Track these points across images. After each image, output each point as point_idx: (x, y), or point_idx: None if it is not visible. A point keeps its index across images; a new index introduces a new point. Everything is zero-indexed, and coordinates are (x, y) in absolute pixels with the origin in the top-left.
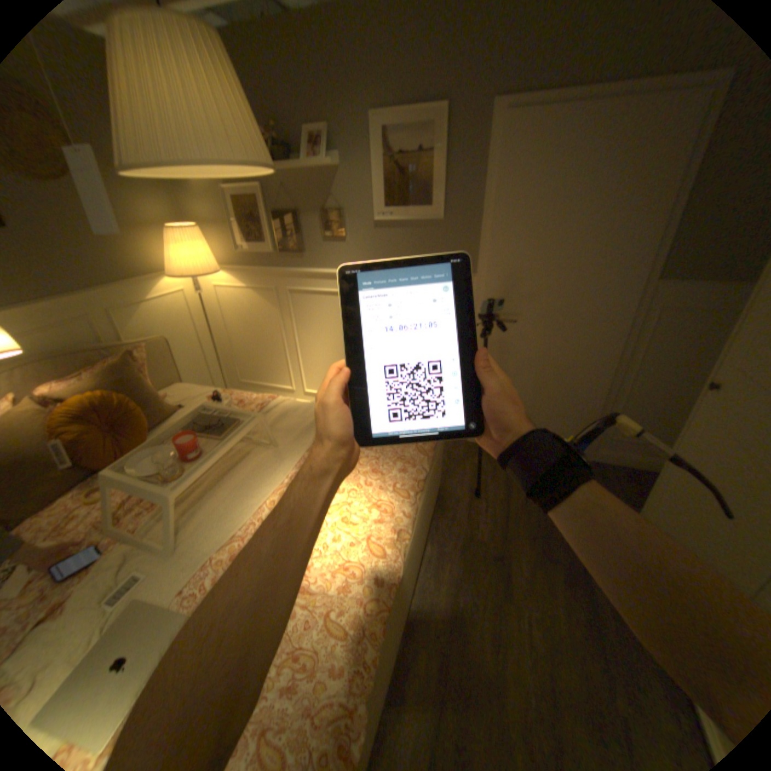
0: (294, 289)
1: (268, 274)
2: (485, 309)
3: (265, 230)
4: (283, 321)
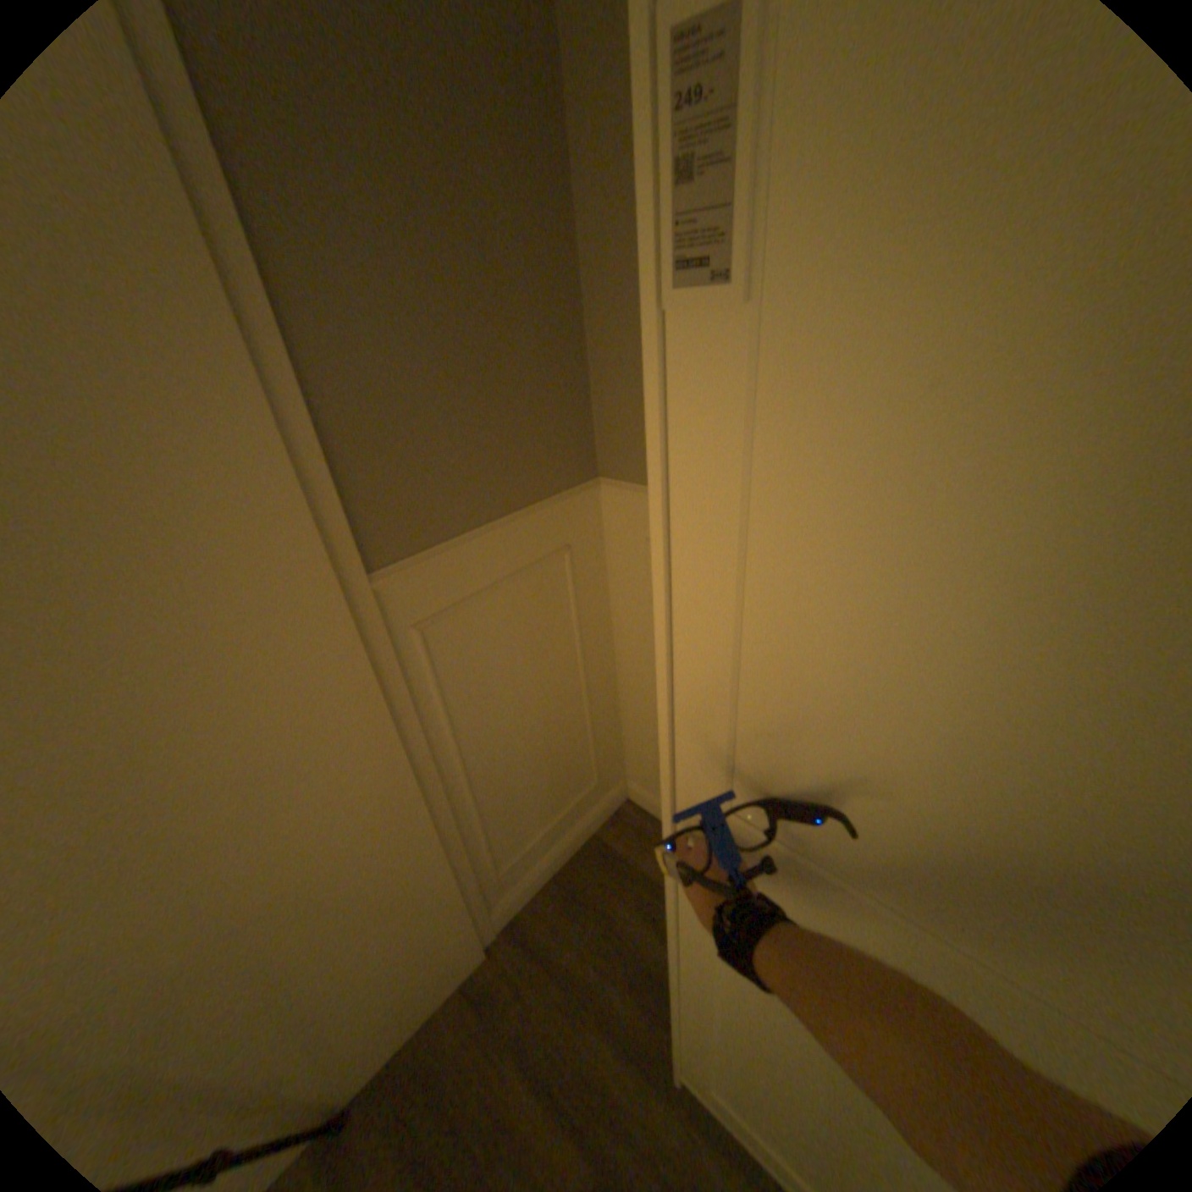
0: None
1: None
2: None
3: None
4: None
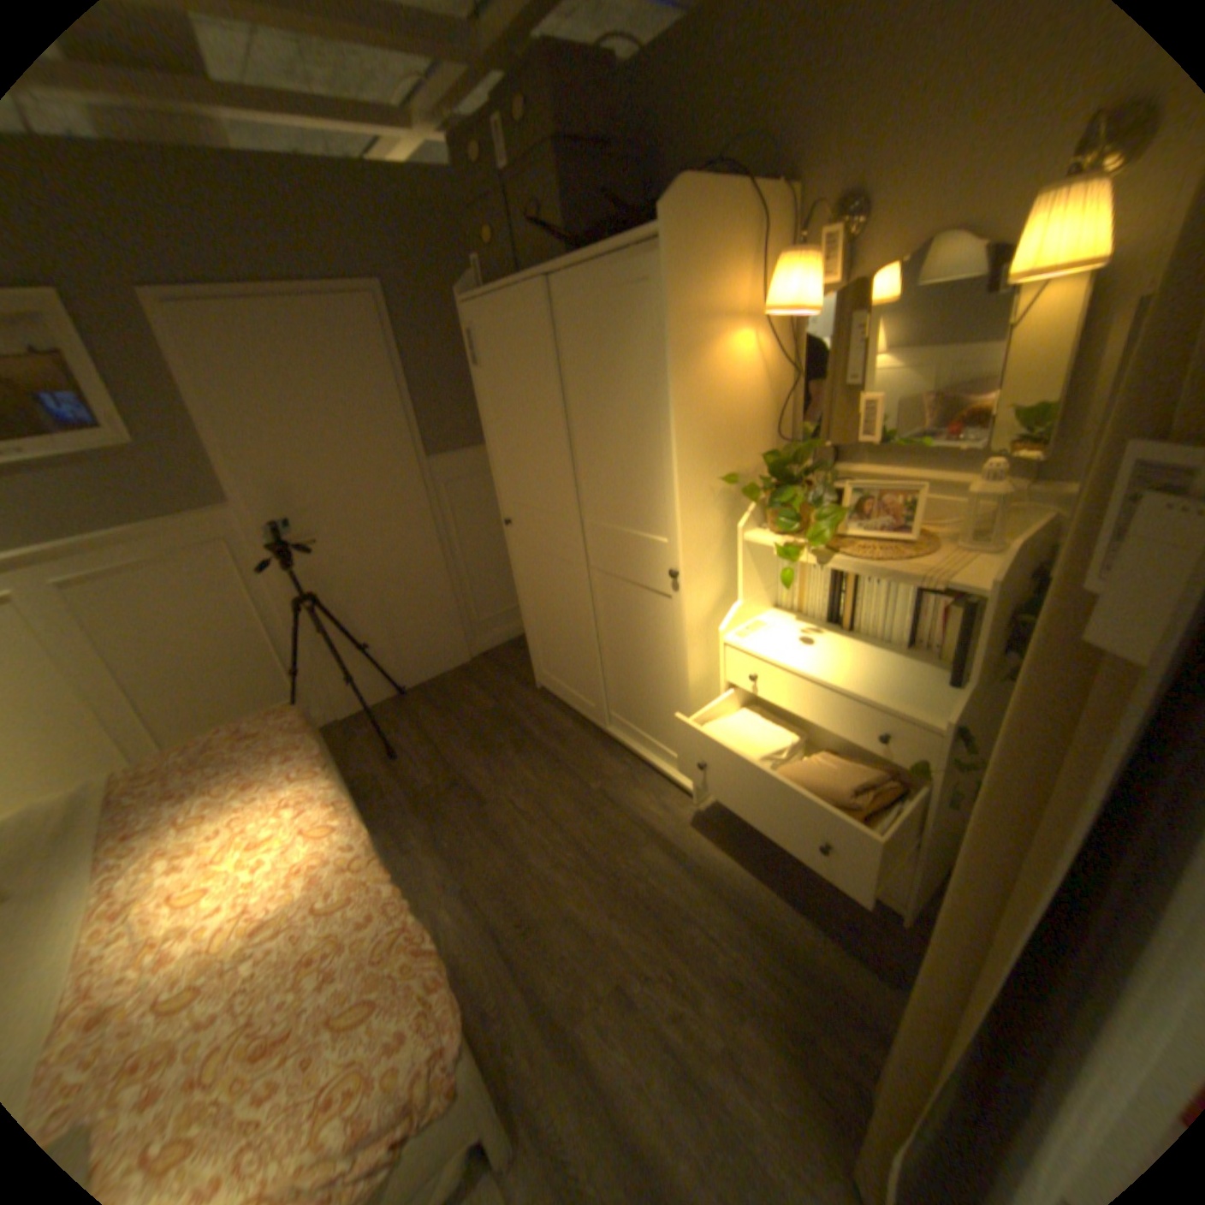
0: None
1: None
2: (264, 543)
3: None
4: None
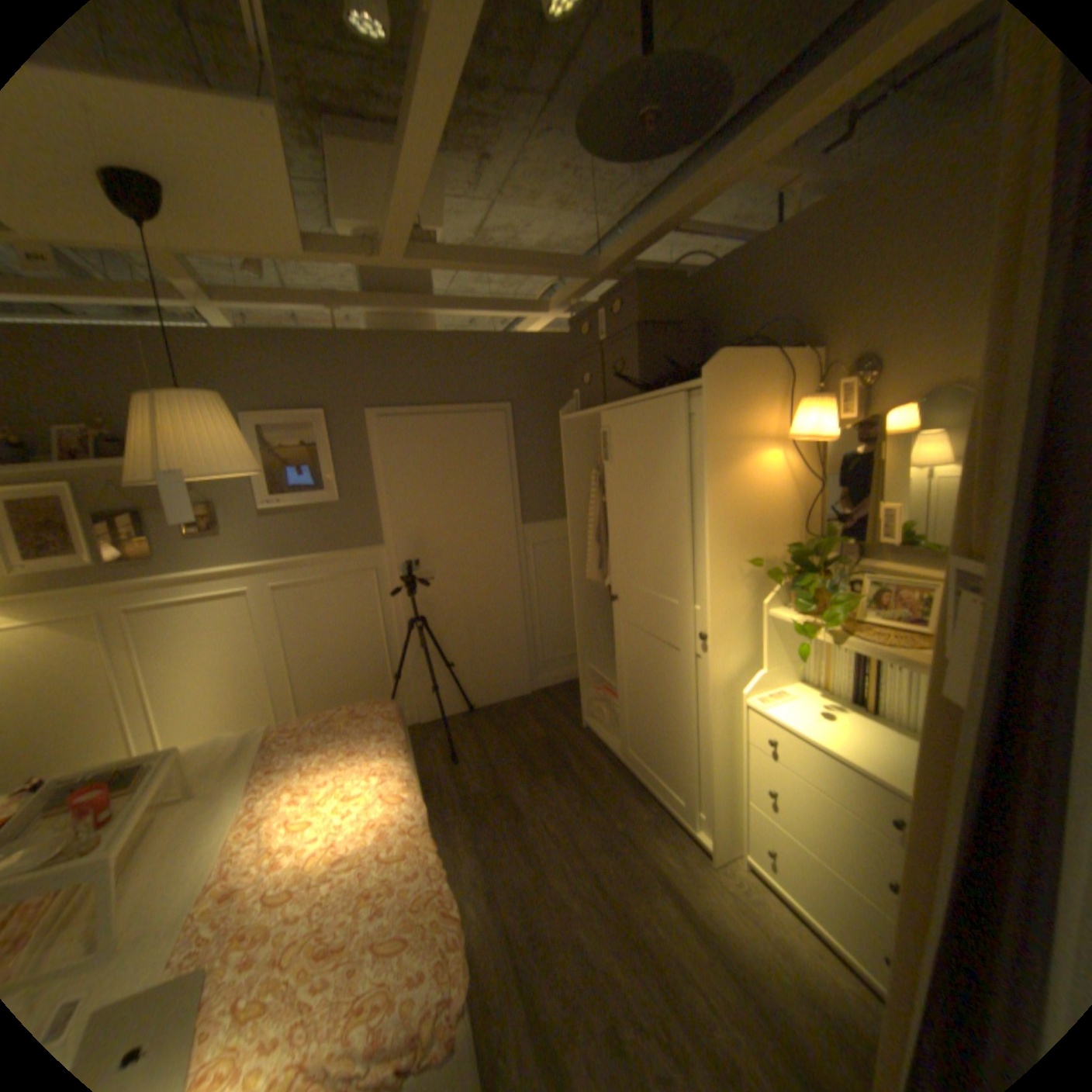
0: (134, 609)
1: (79, 598)
2: (401, 576)
3: (76, 539)
4: (110, 659)
